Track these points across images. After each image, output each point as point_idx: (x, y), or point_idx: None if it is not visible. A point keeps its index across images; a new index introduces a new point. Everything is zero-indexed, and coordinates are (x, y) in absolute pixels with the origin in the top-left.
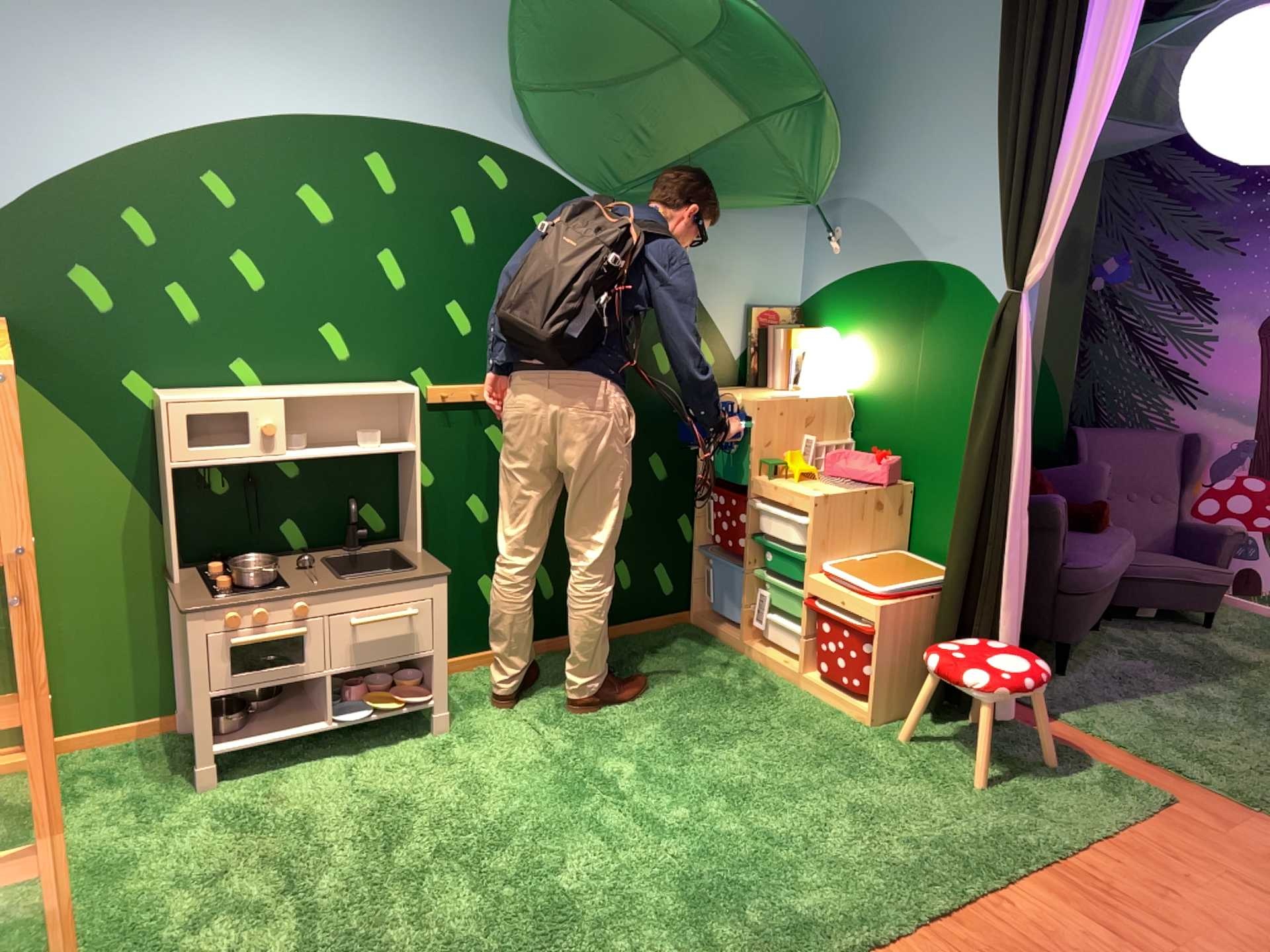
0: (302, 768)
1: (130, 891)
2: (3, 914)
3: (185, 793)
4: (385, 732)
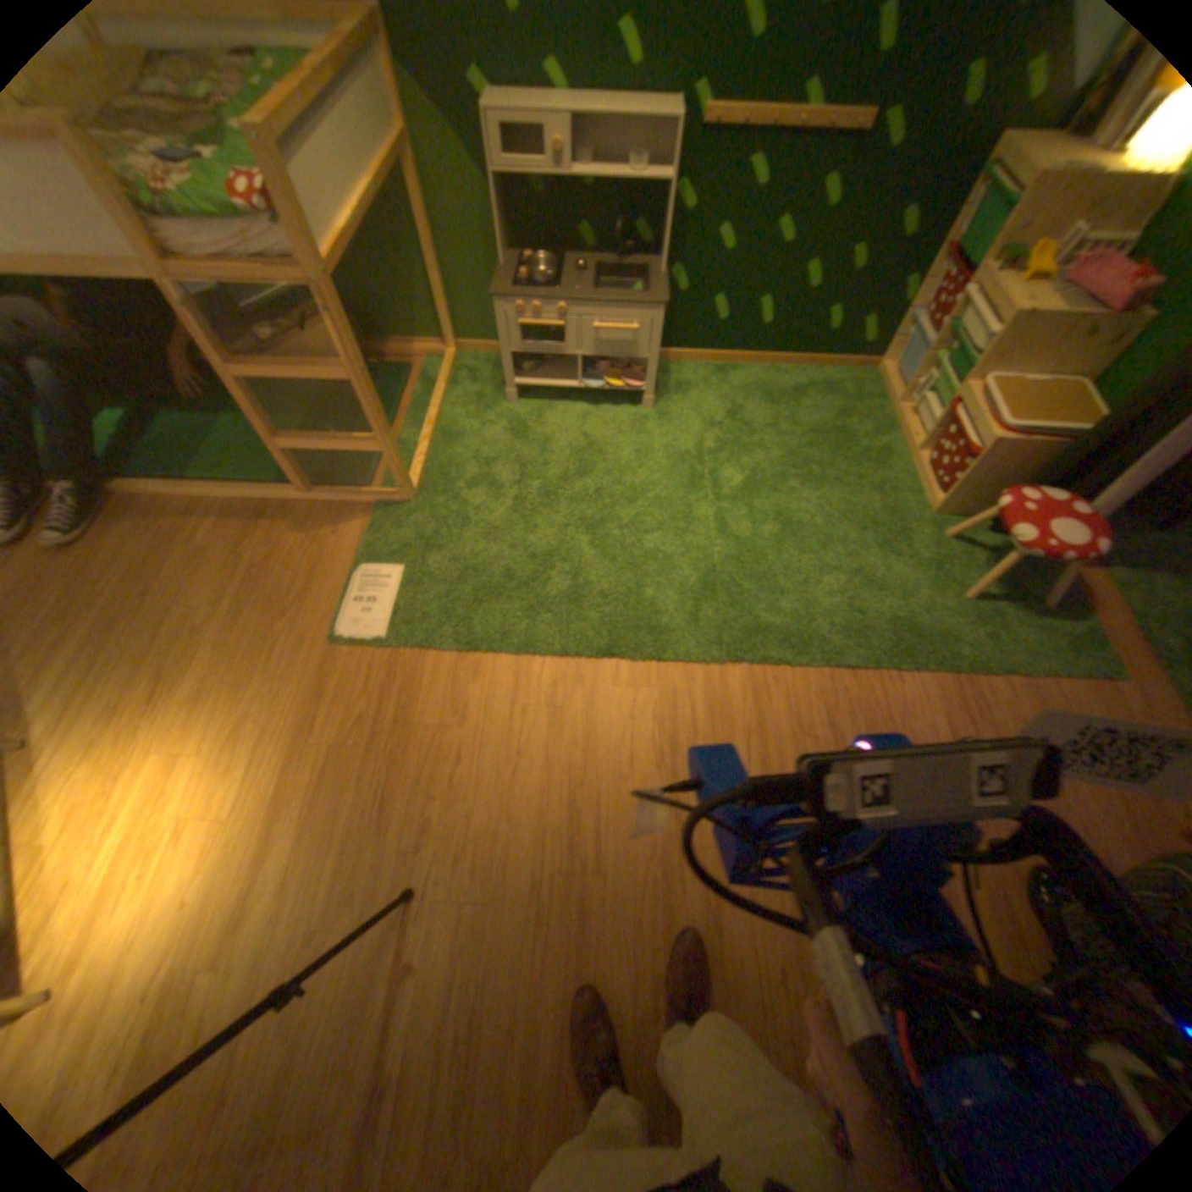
0: (557, 409)
1: (446, 457)
2: (396, 446)
3: (495, 404)
4: (613, 399)
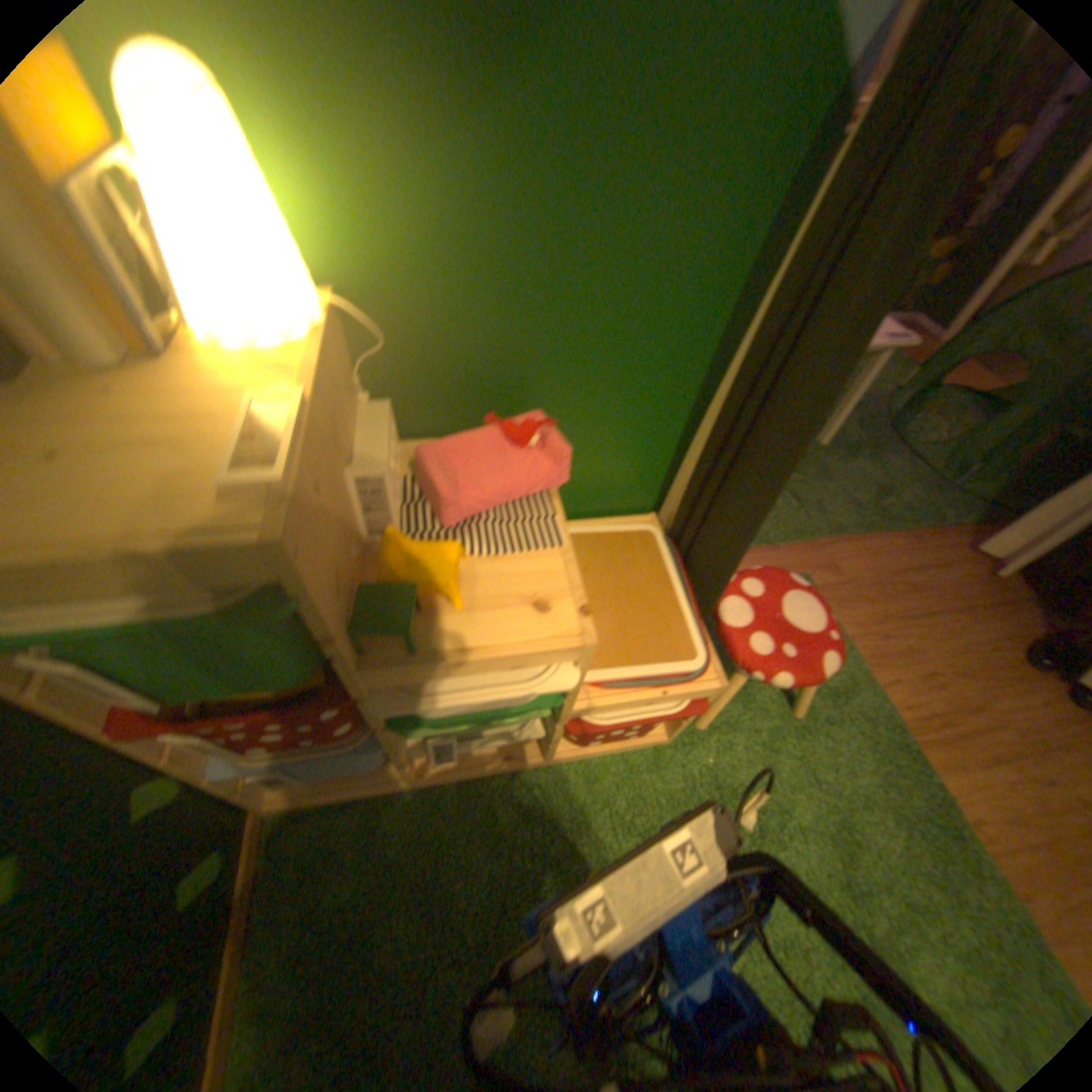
0: None
1: None
2: None
3: None
4: None
